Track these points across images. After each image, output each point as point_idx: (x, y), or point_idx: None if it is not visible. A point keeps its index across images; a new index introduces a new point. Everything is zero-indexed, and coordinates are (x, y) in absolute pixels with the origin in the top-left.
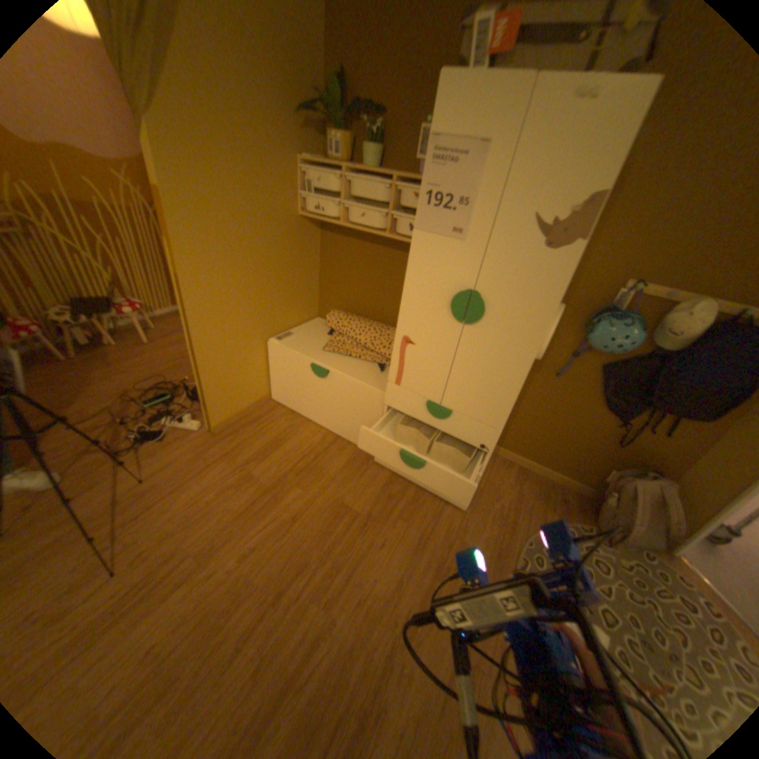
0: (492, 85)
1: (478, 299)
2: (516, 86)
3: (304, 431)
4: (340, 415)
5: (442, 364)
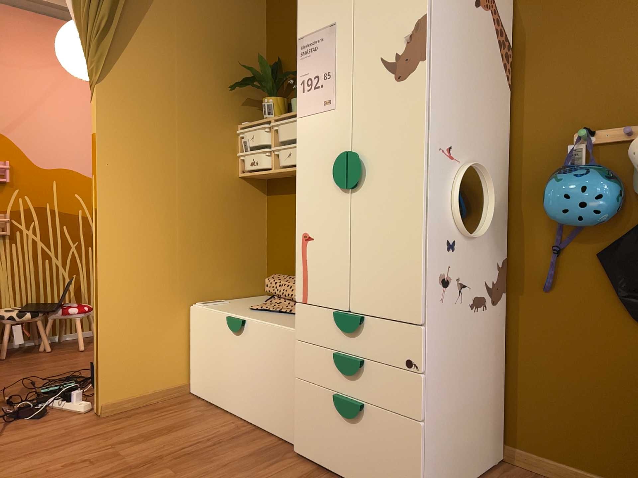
0: None
1: (354, 154)
2: None
3: (212, 420)
4: (256, 388)
5: (341, 250)
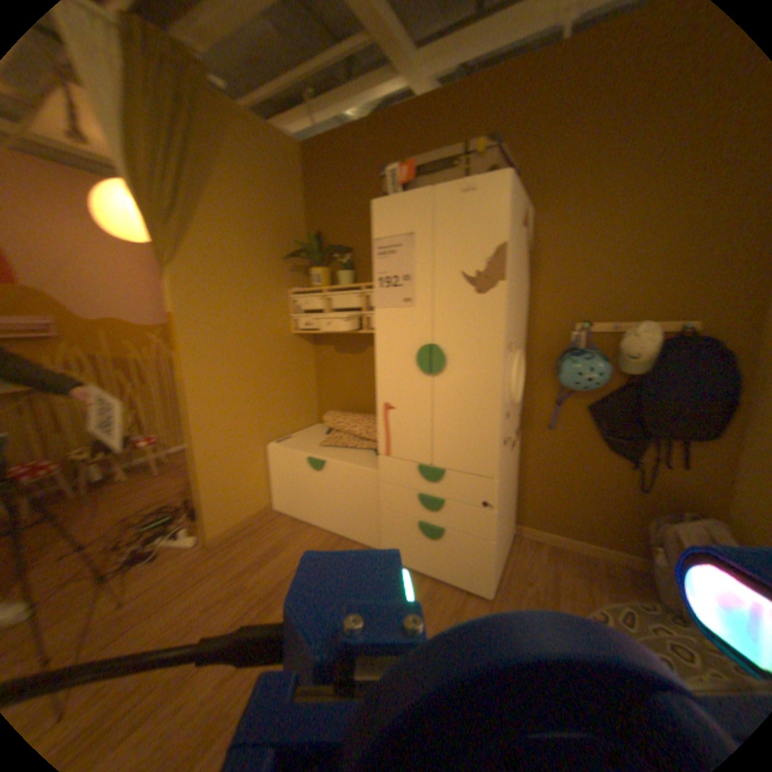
0: (406, 199)
1: (436, 349)
2: (421, 195)
3: (304, 536)
4: (339, 510)
5: (422, 420)
